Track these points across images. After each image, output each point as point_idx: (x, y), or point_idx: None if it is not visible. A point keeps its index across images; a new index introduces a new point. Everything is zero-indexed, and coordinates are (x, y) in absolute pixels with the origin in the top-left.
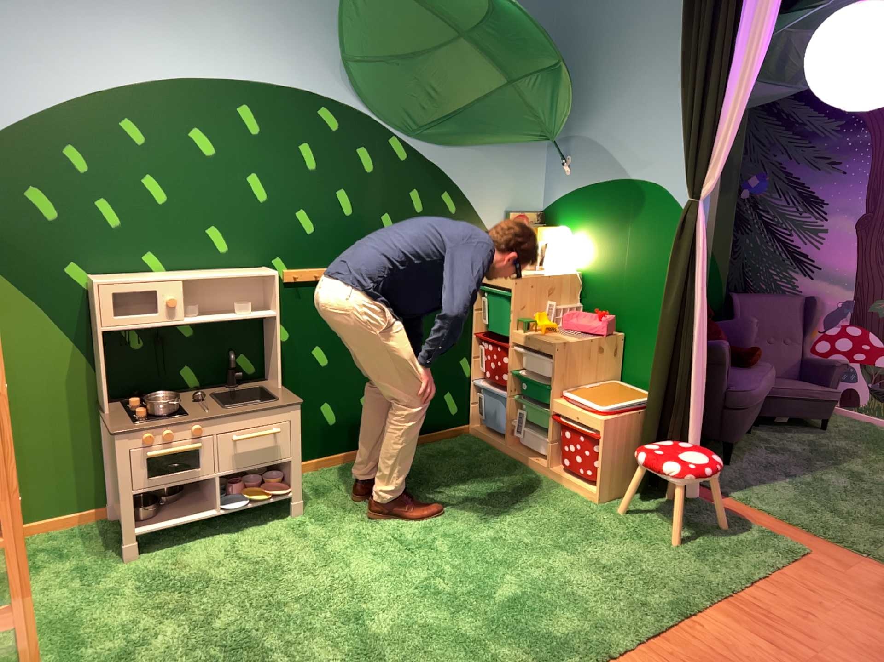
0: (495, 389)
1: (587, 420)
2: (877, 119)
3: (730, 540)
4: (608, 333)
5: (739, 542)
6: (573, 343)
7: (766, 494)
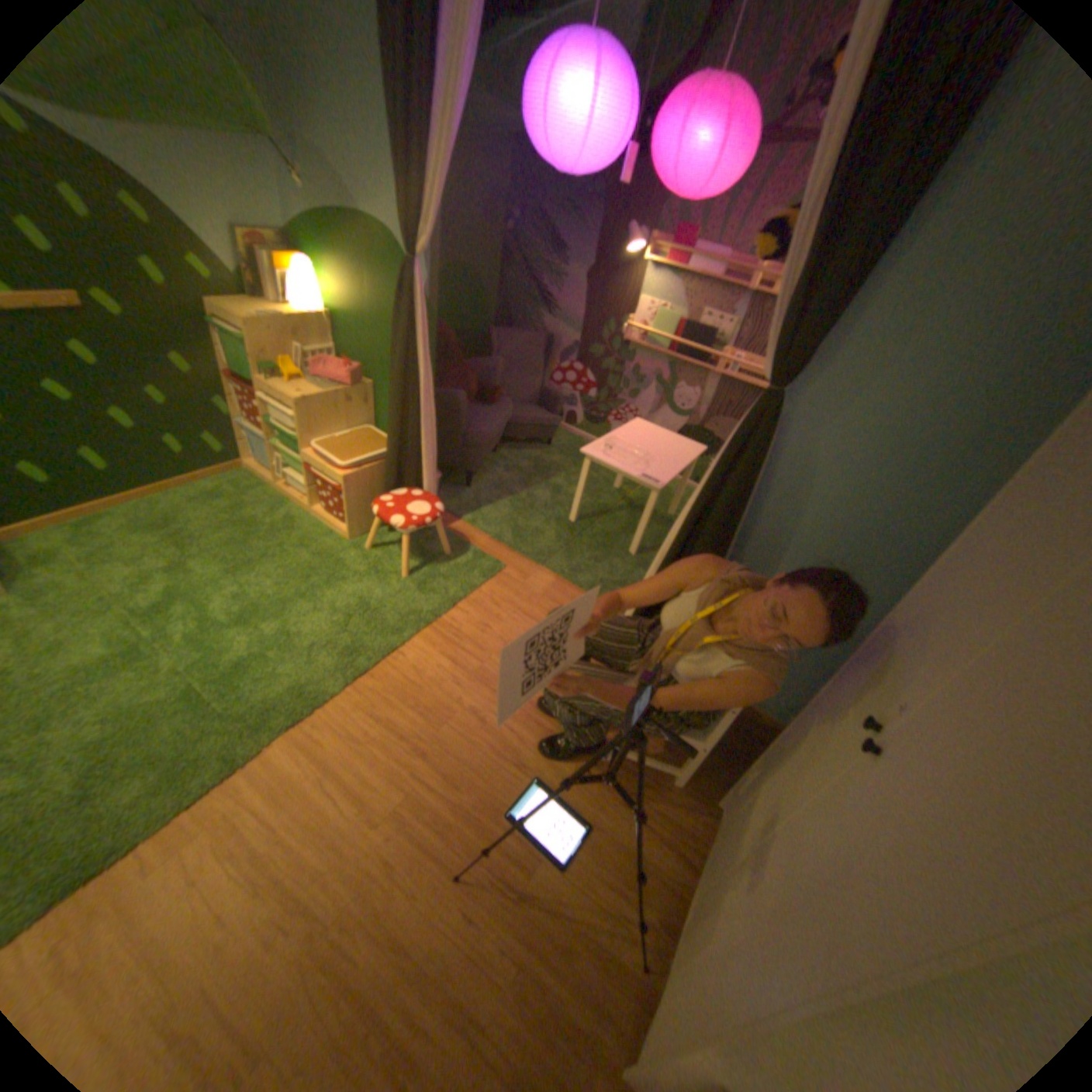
0: (255, 431)
1: (329, 475)
2: (614, 171)
3: (446, 570)
4: (352, 386)
5: (455, 569)
6: (313, 399)
7: (489, 517)
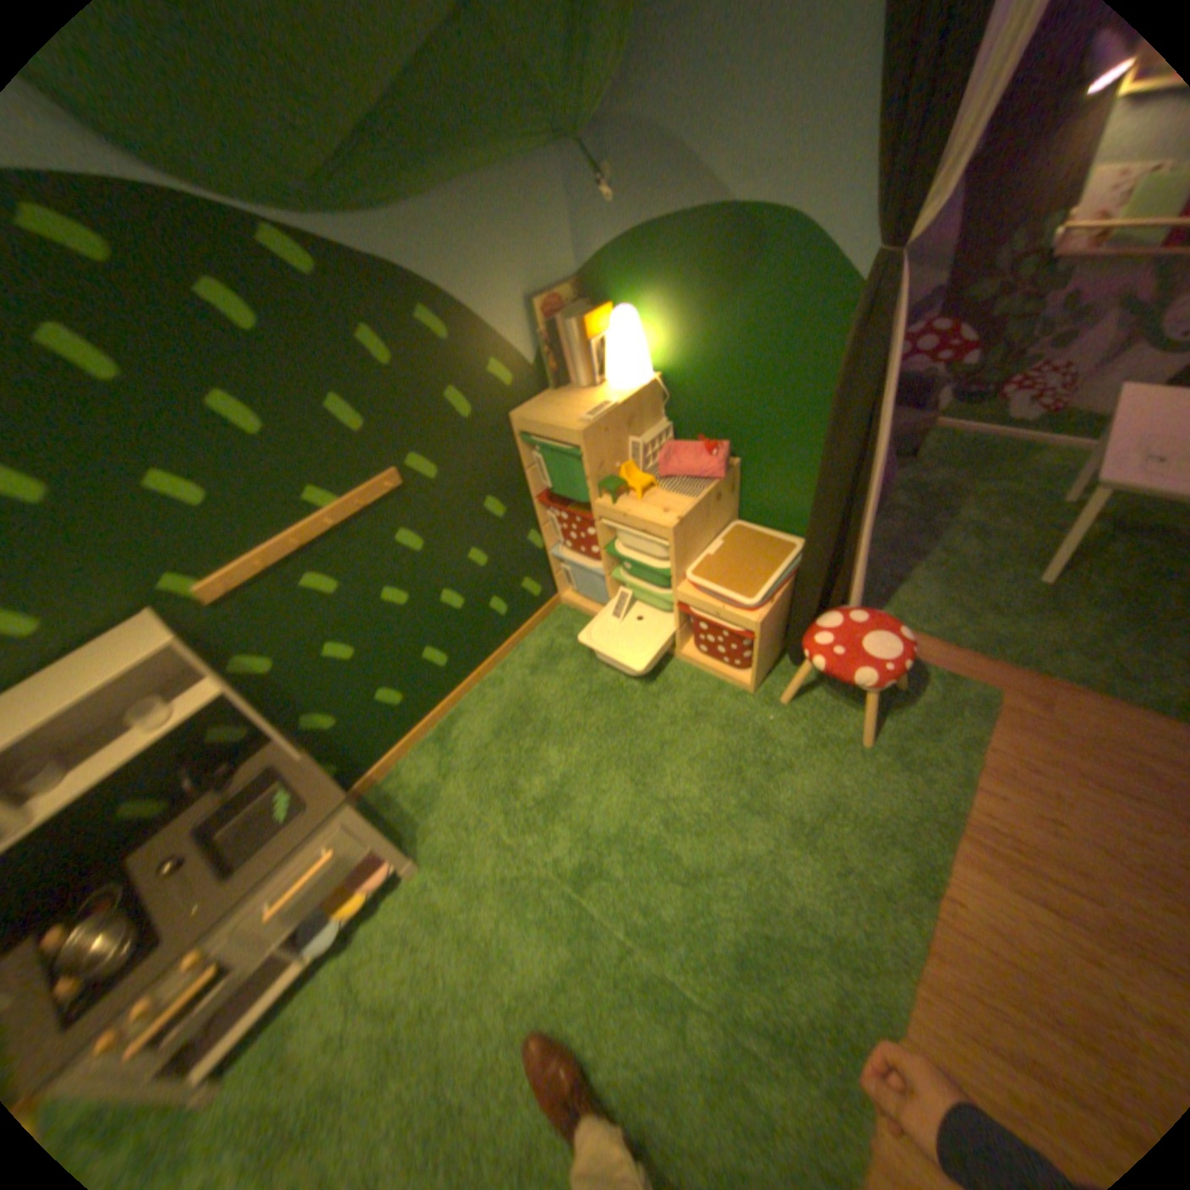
0: (582, 560)
1: (731, 618)
2: None
3: (926, 721)
4: (725, 475)
5: (928, 711)
6: (689, 514)
7: (915, 603)
